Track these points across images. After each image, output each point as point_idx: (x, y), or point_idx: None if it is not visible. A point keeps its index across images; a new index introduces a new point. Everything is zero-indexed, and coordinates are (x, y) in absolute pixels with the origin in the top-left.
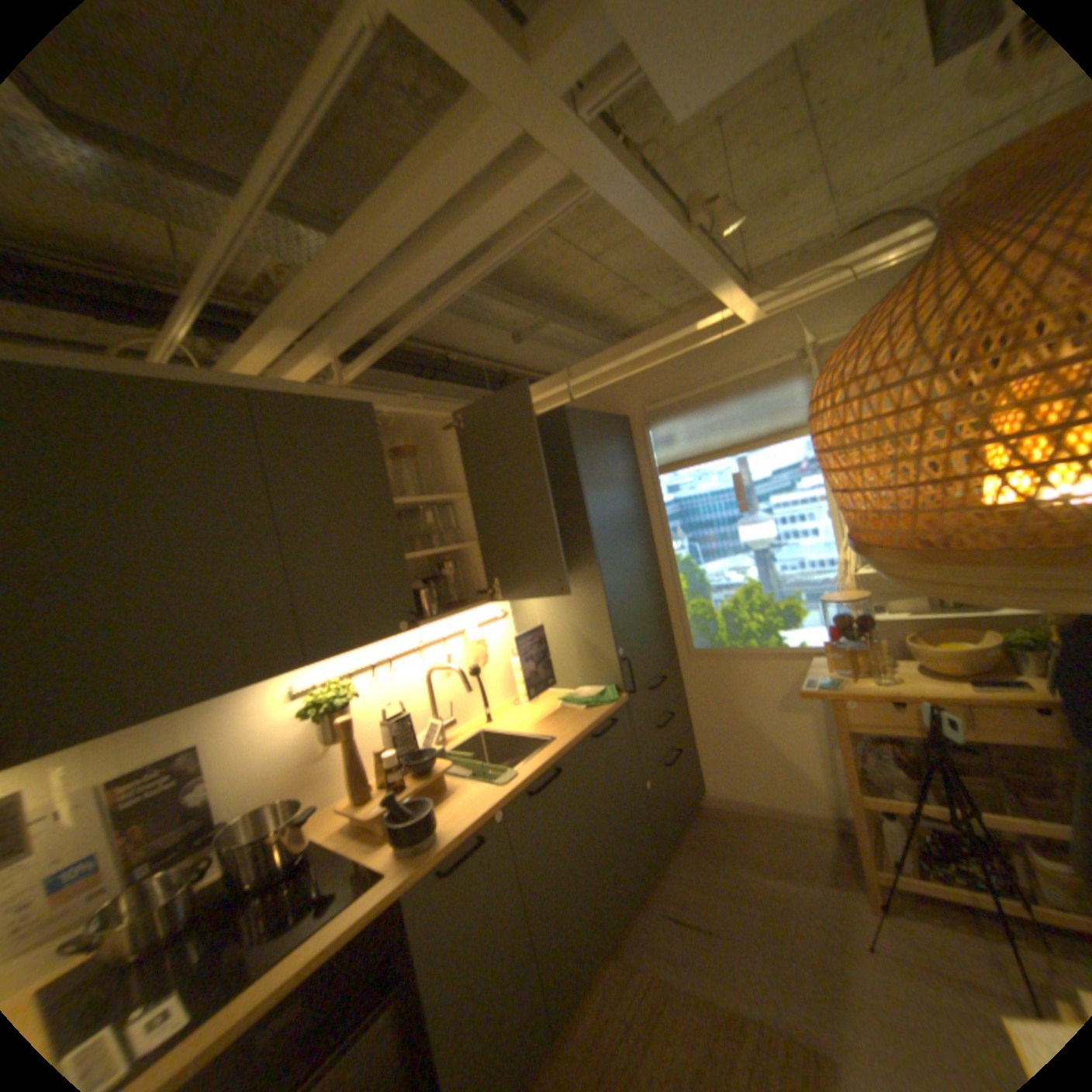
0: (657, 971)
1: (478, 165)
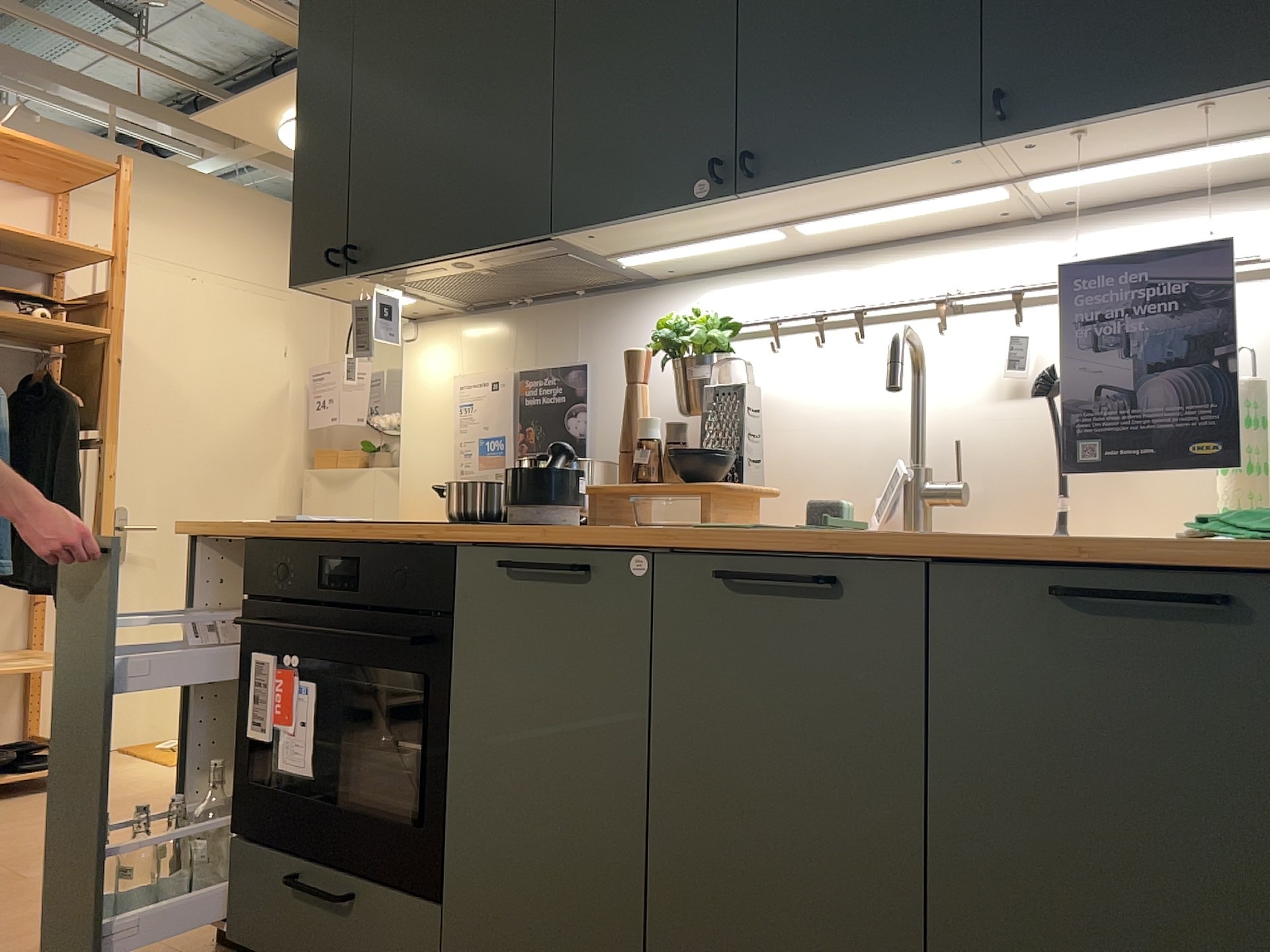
0: None
1: None
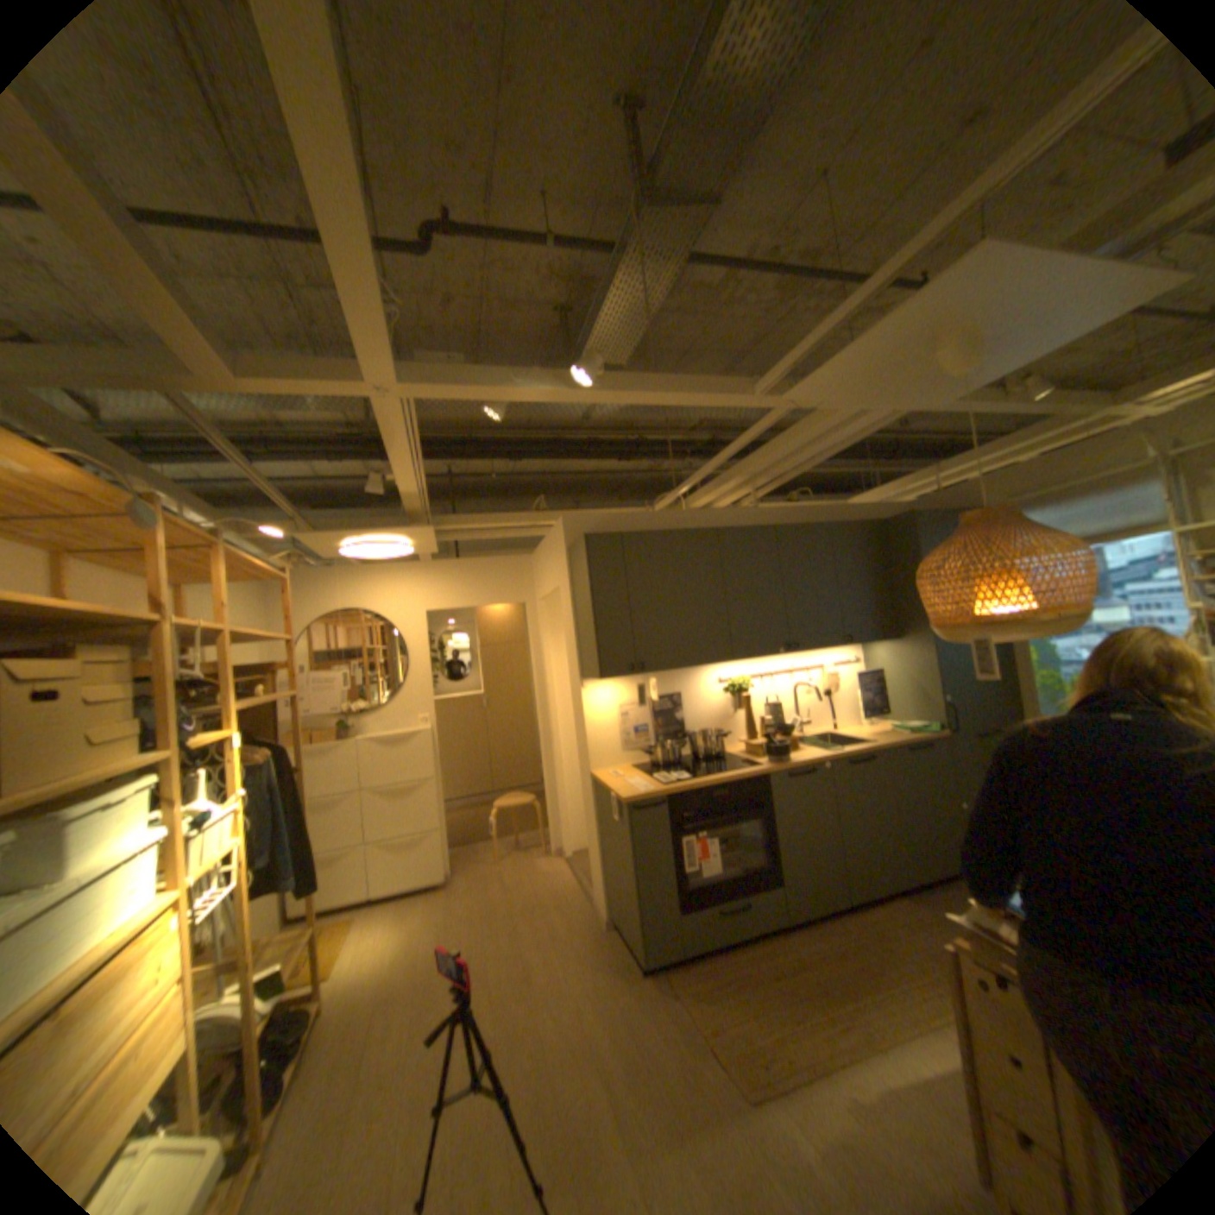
0: (941, 917)
1: (835, 423)
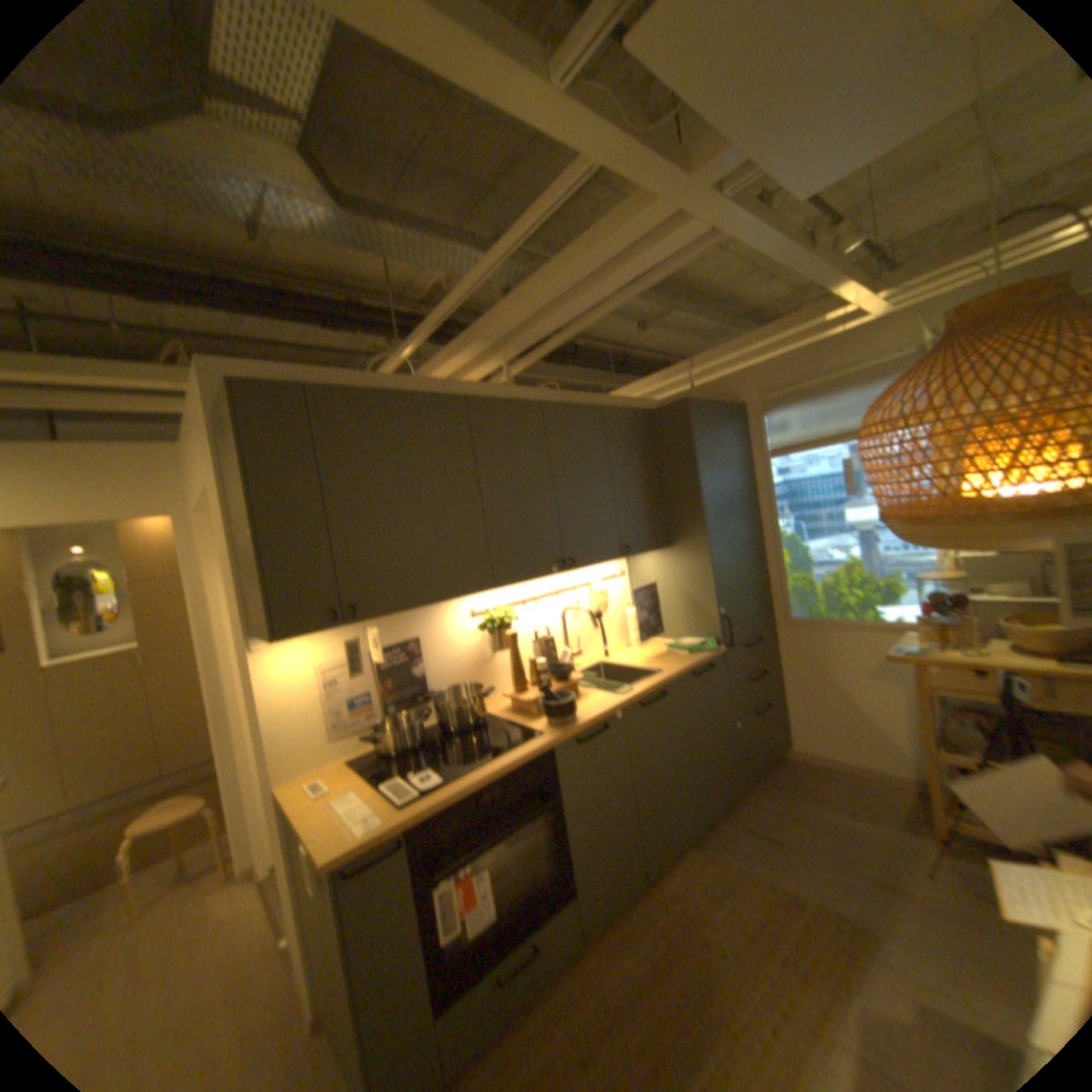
0: (734, 862)
1: (641, 232)
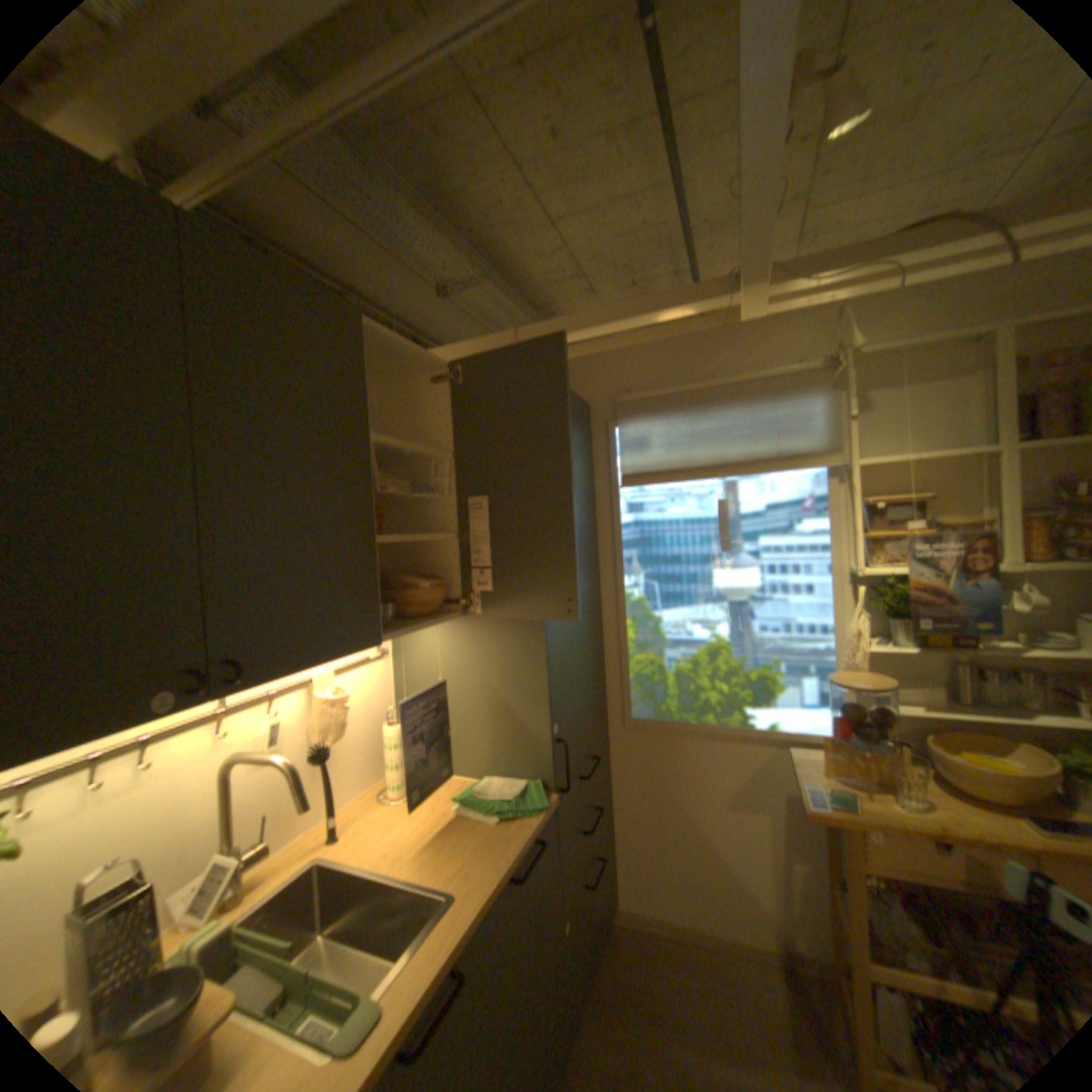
0: None
1: None
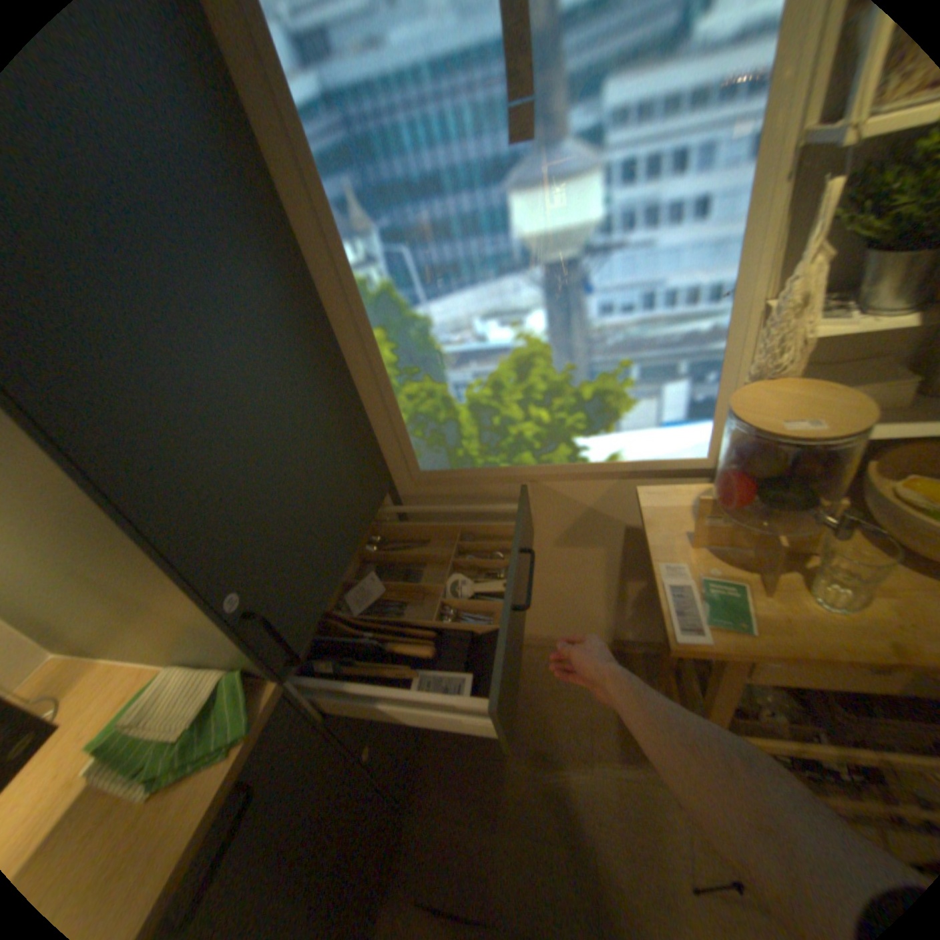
0: None
1: None
